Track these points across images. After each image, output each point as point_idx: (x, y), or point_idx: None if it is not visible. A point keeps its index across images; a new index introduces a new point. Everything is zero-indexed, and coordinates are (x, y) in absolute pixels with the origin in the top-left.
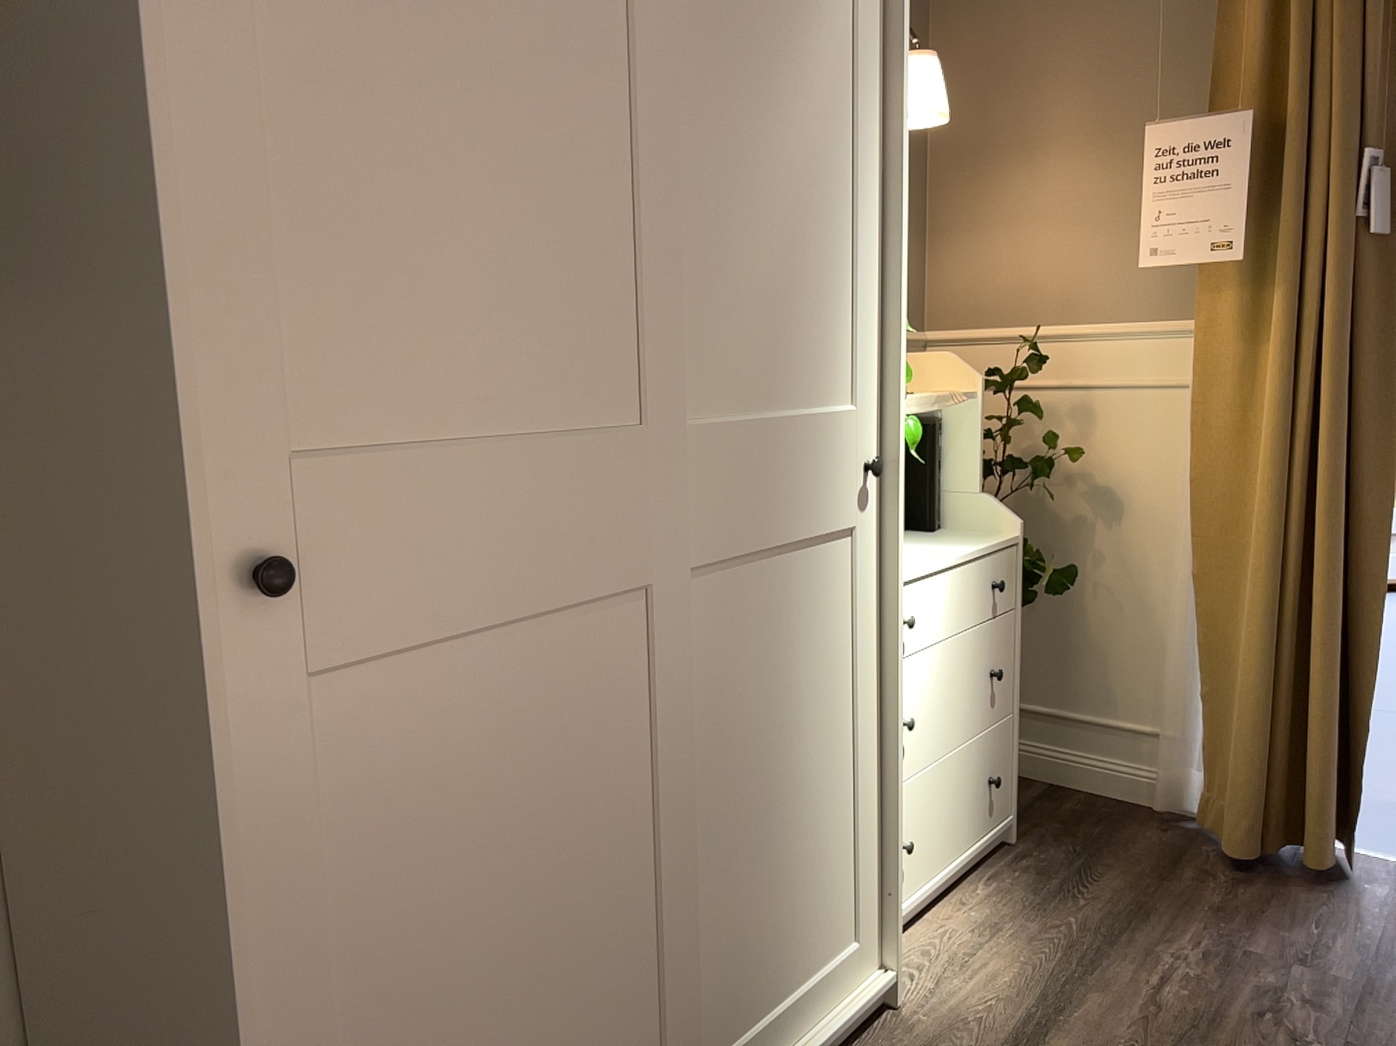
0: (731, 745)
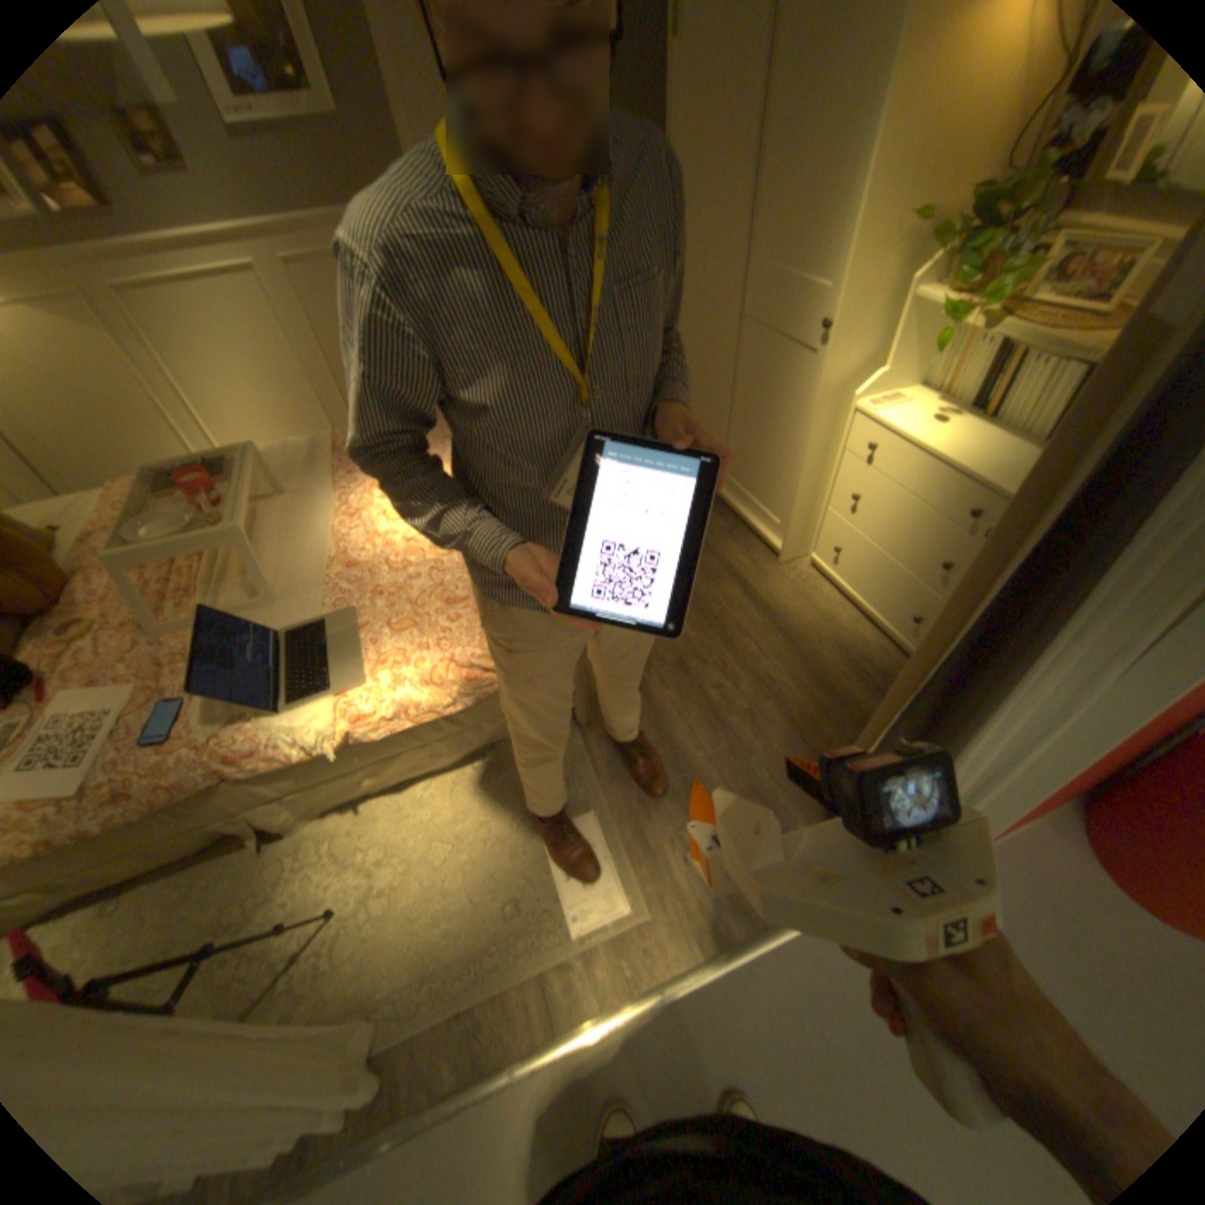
0: (749, 397)
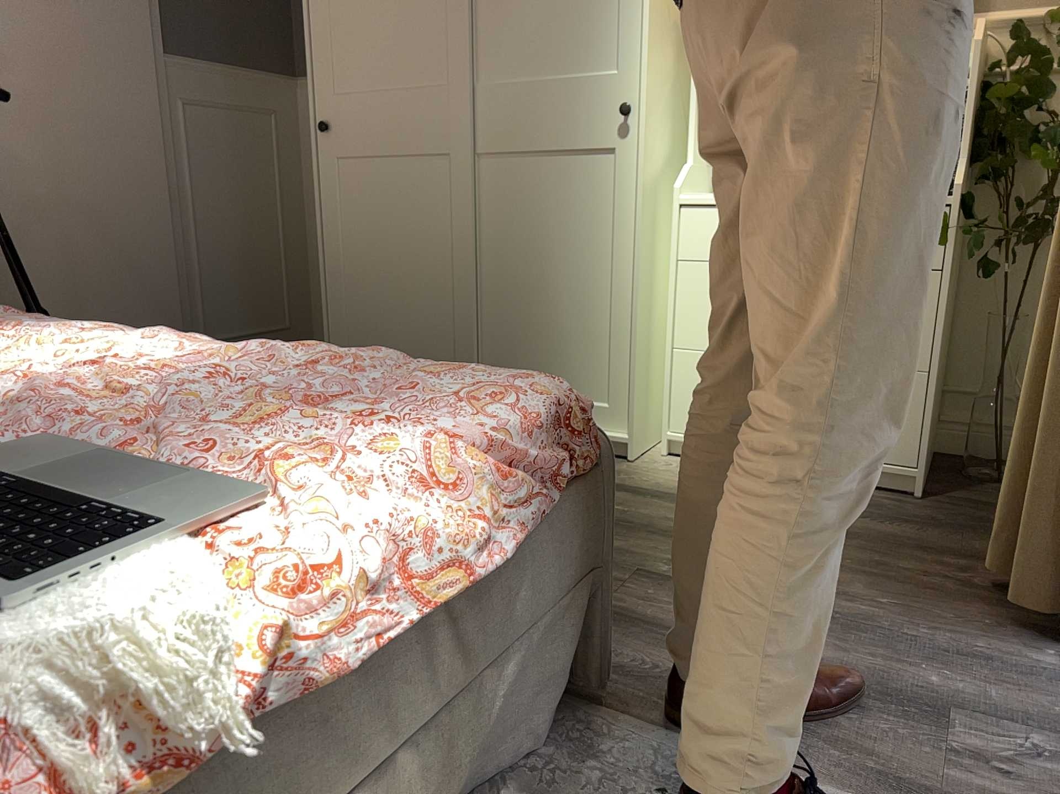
0: (507, 254)
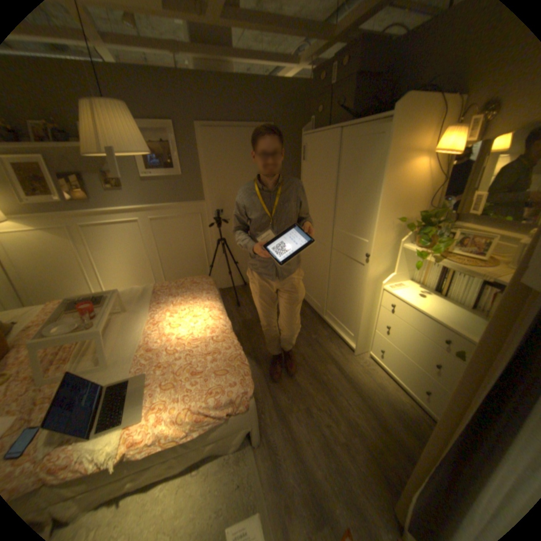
0: (336, 279)
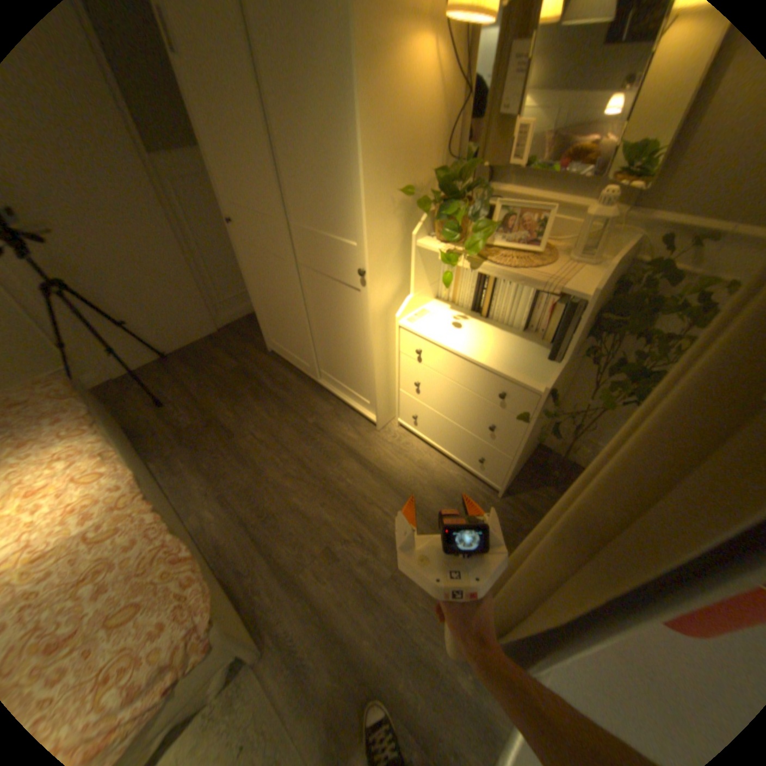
0: (320, 320)
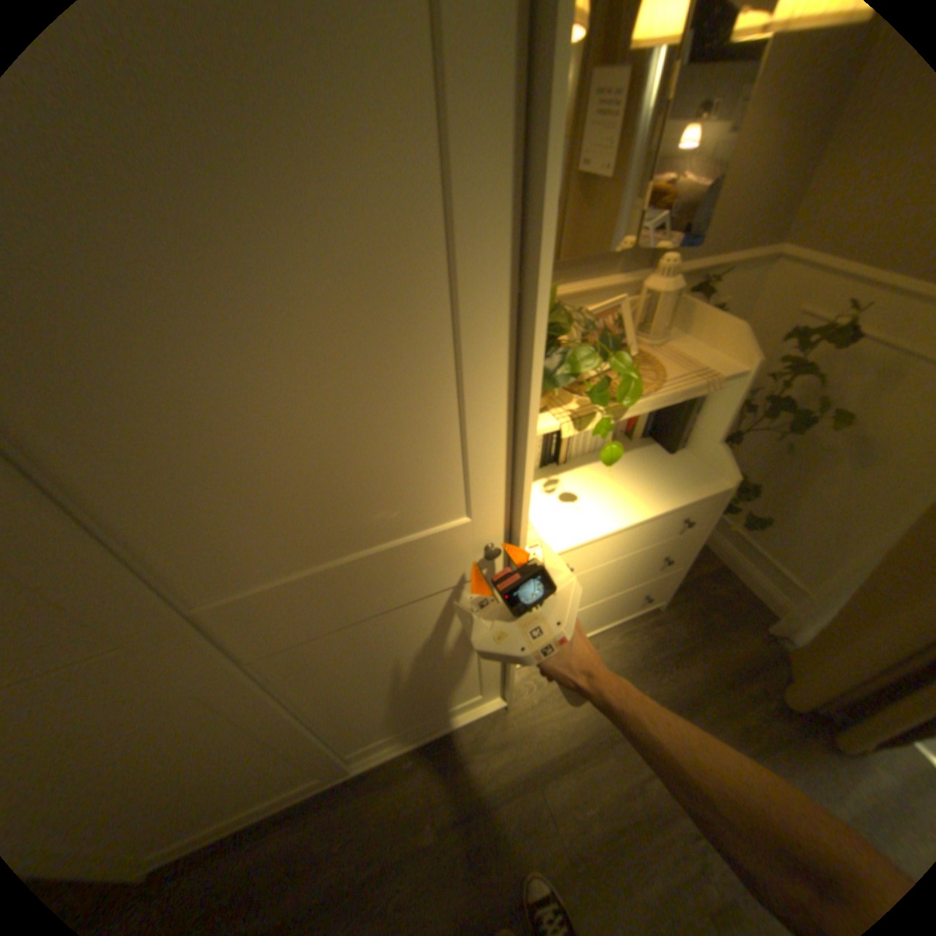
0: (344, 695)
